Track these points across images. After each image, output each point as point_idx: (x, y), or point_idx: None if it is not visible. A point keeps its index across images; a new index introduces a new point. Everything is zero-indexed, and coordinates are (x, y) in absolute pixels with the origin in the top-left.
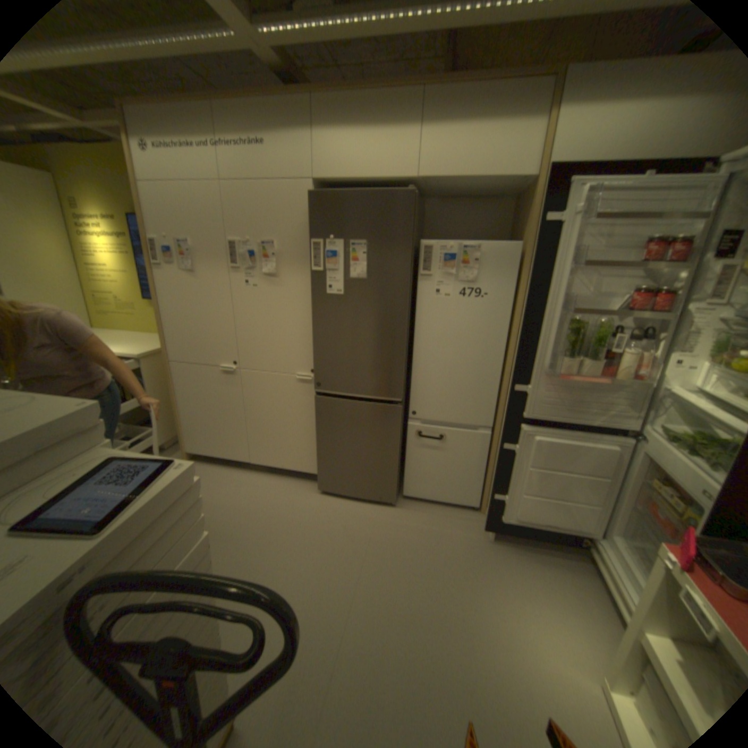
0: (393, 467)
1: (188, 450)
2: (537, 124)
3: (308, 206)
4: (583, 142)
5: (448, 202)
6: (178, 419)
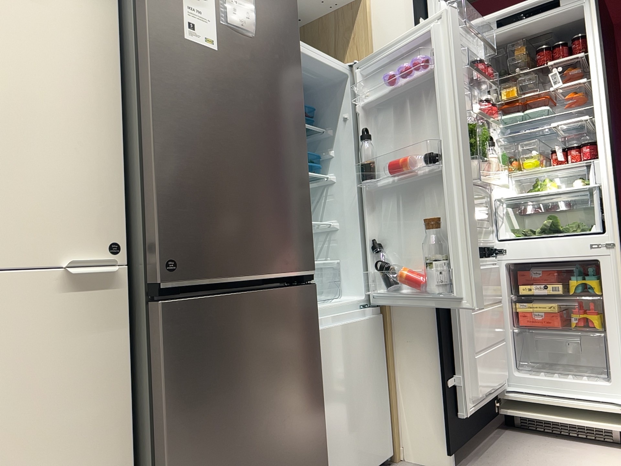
0: (318, 432)
1: None
2: None
3: None
4: None
5: None
6: None
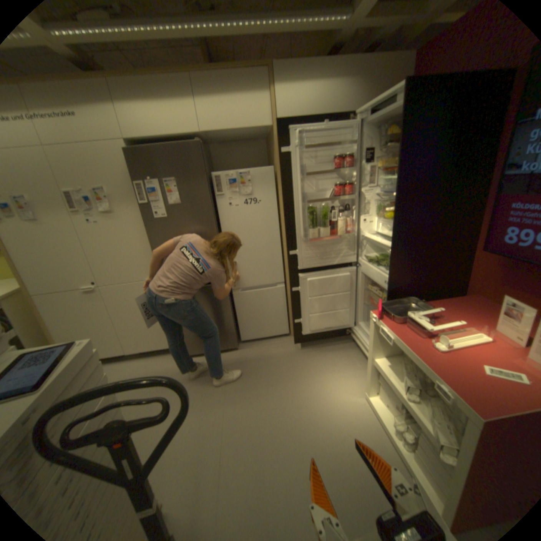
0: (230, 324)
1: None
2: (264, 95)
3: (125, 158)
4: (292, 105)
5: (225, 146)
6: (52, 340)
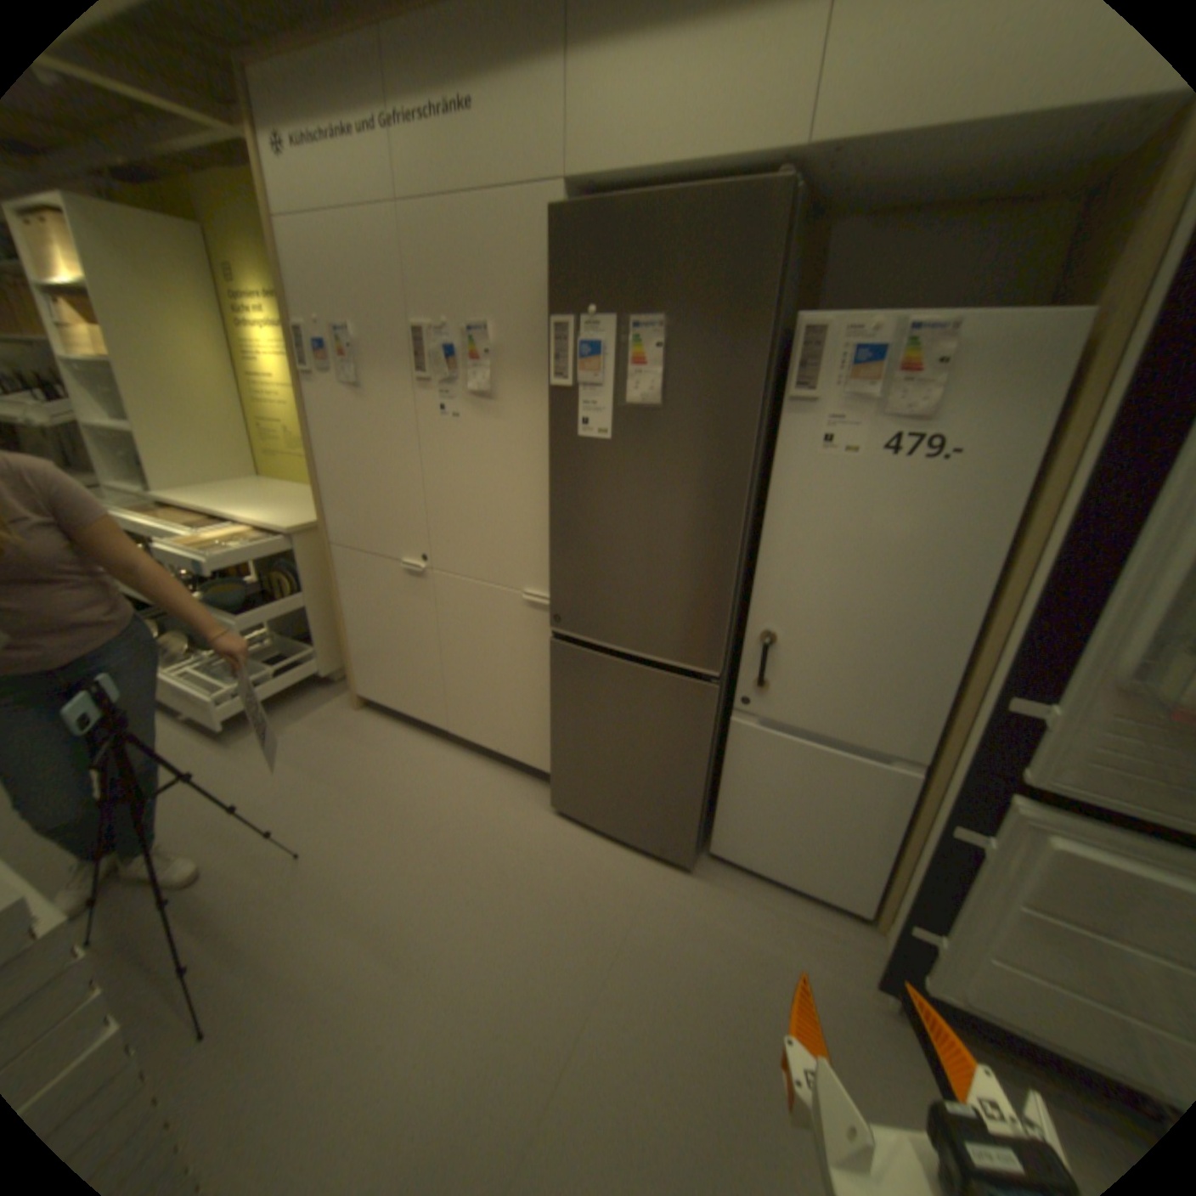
0: (692, 801)
1: (362, 692)
2: None
3: (556, 241)
4: None
5: (891, 224)
6: (347, 640)
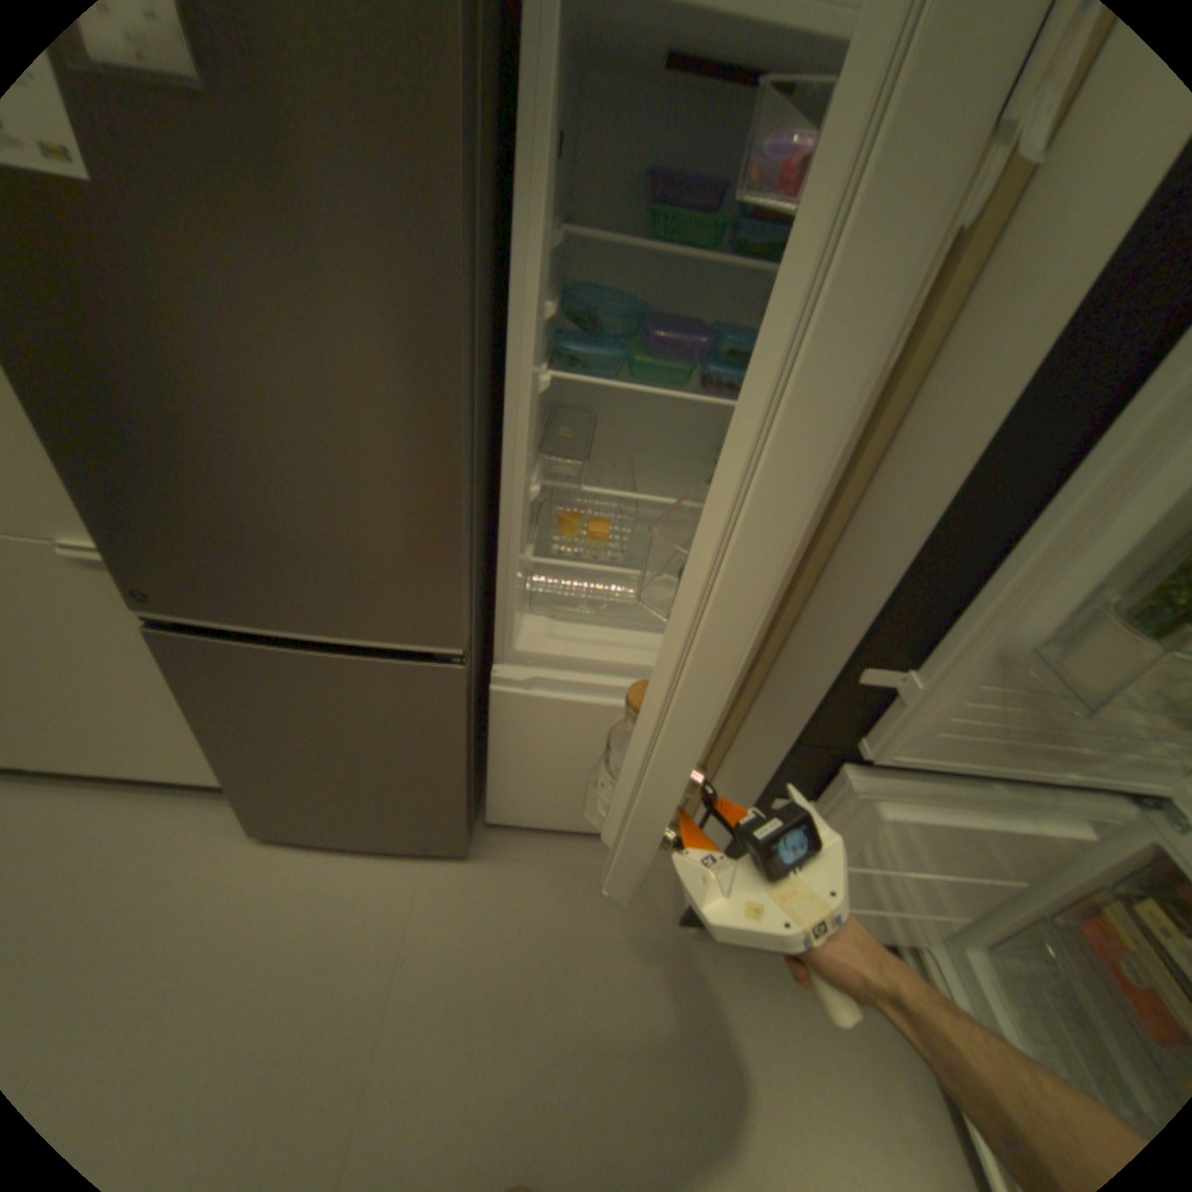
0: (452, 794)
1: None
2: None
3: None
4: None
5: None
6: None
